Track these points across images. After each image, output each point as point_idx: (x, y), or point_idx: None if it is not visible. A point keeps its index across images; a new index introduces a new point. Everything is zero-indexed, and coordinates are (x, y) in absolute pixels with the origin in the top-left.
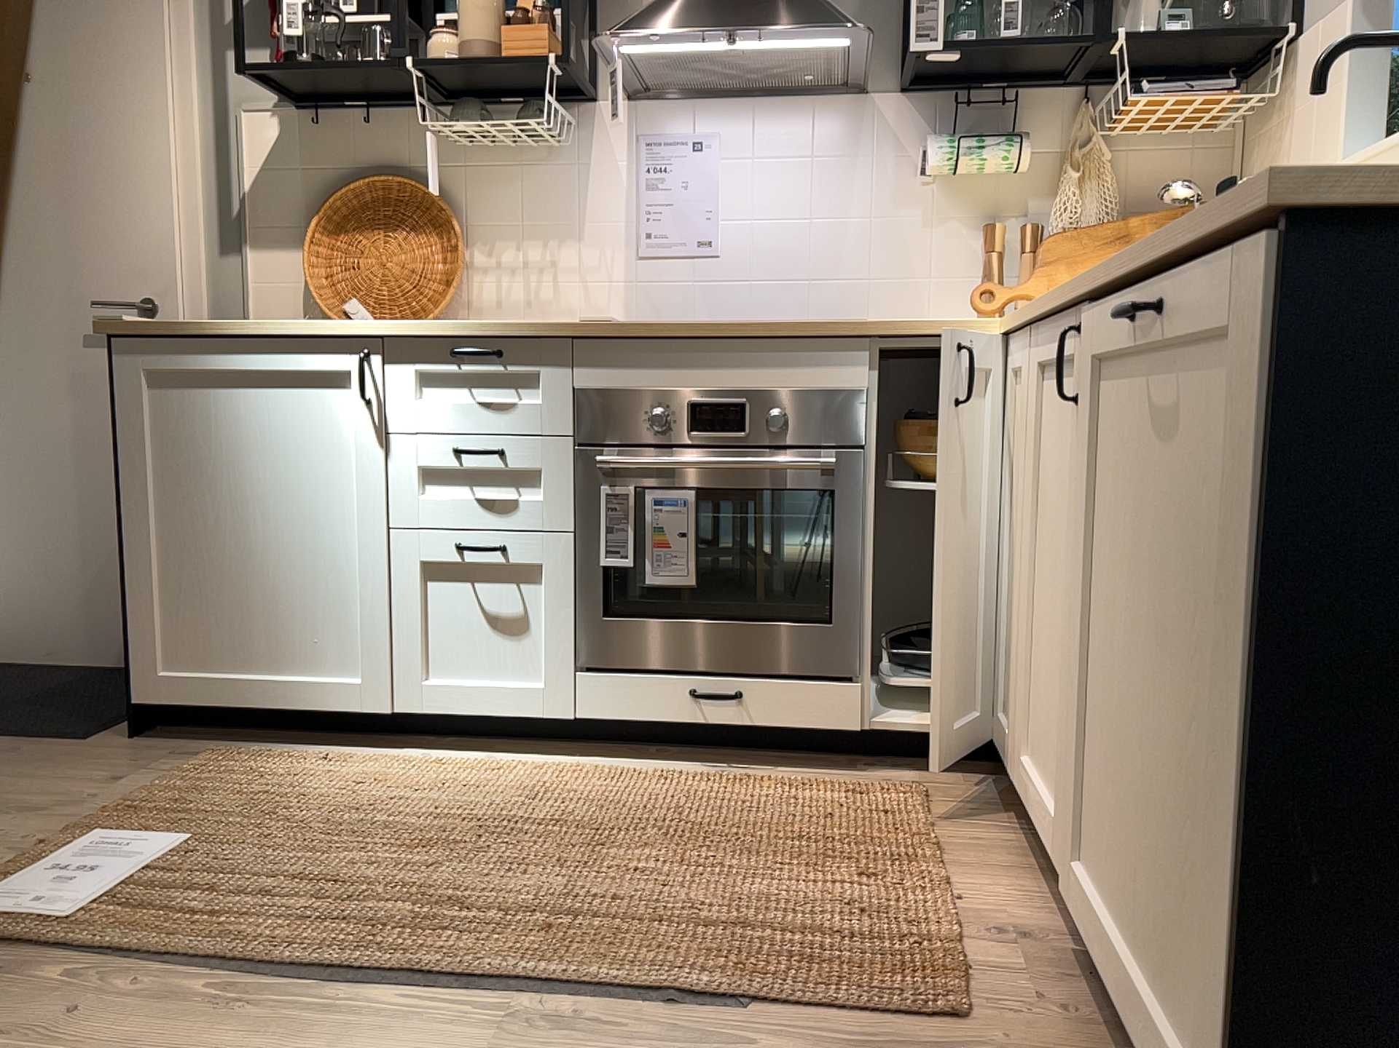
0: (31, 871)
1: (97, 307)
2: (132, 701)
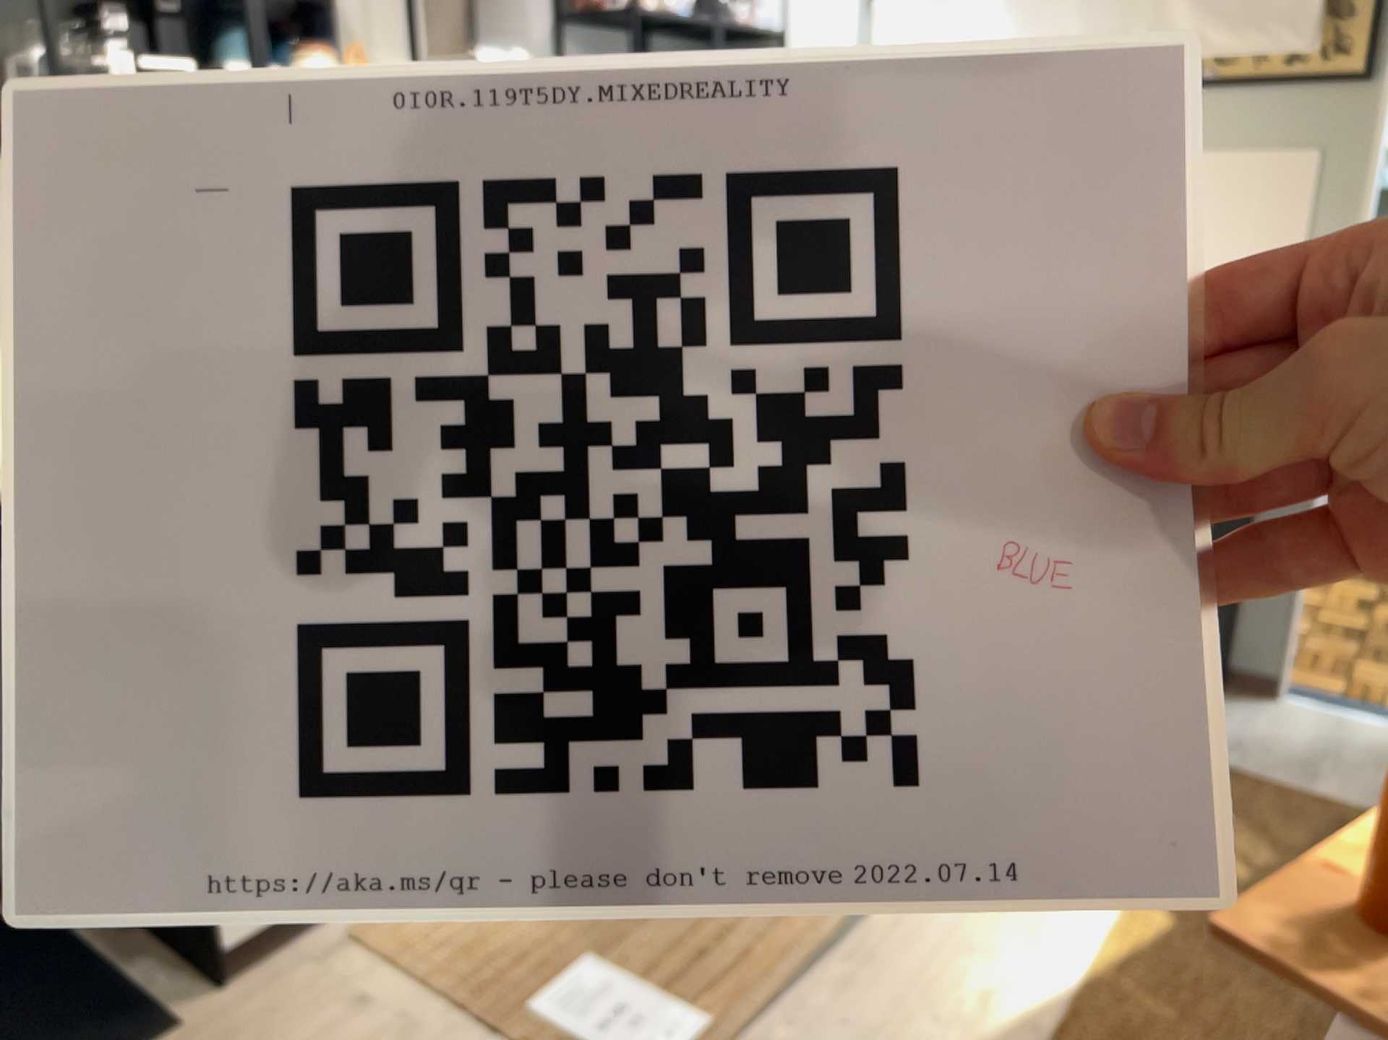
0: None
1: None
2: (217, 952)
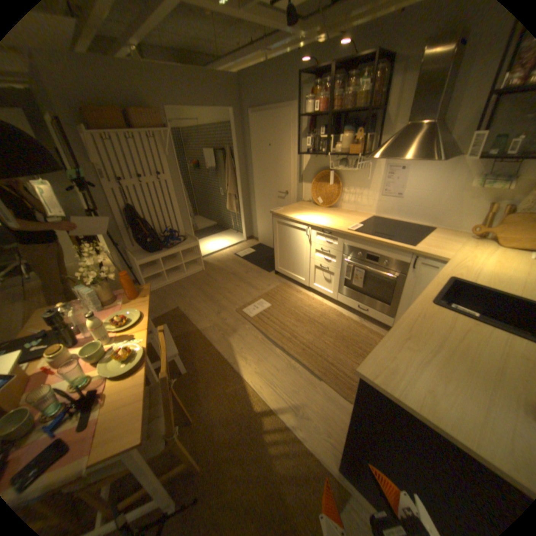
0: (252, 304)
1: (278, 193)
2: (275, 269)
